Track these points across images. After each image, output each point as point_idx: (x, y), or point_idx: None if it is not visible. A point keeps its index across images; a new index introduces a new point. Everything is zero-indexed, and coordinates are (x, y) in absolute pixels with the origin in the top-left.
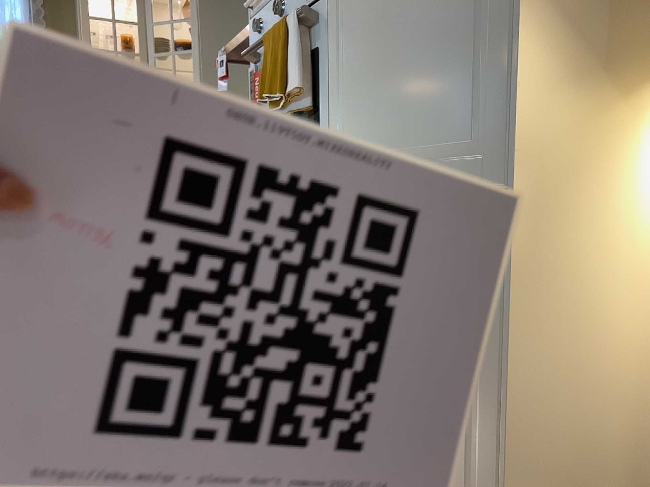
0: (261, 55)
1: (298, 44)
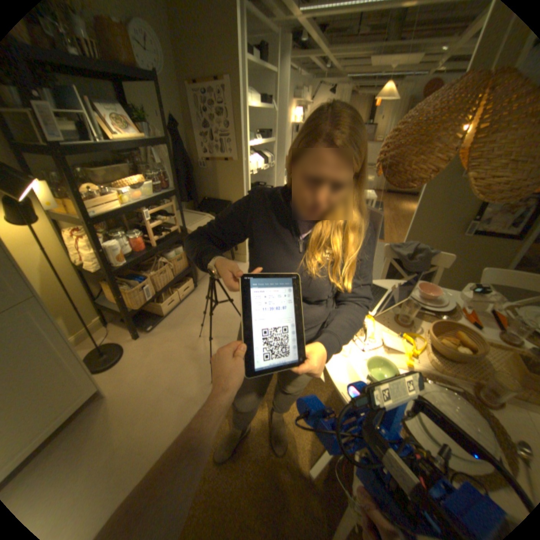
0: None
1: None
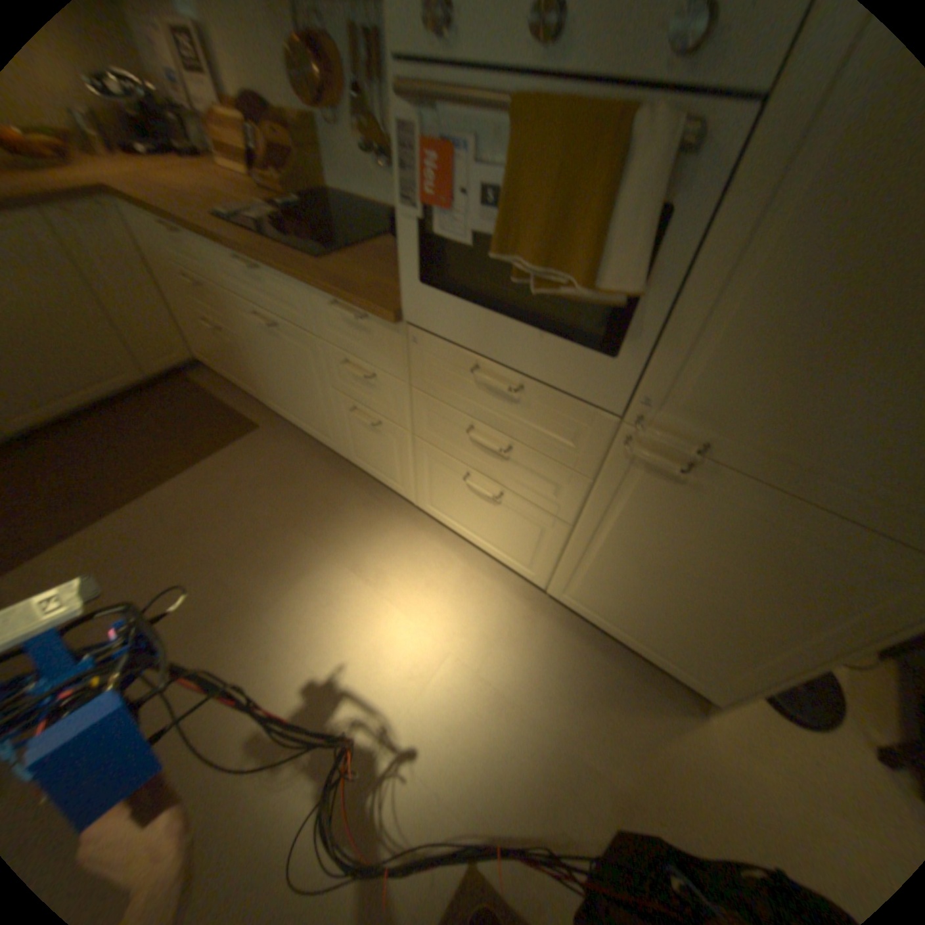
0: (452, 111)
1: (640, 201)
